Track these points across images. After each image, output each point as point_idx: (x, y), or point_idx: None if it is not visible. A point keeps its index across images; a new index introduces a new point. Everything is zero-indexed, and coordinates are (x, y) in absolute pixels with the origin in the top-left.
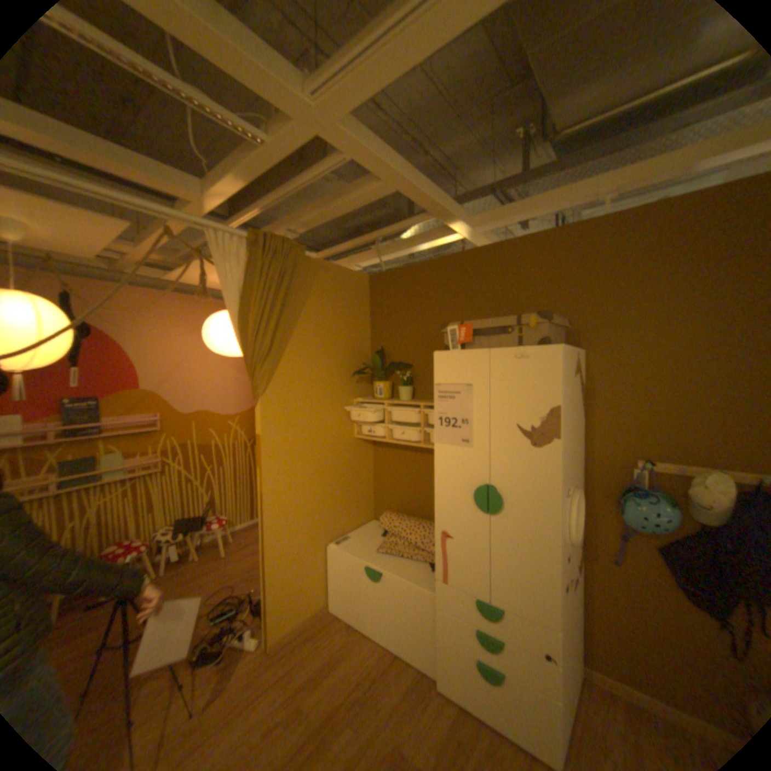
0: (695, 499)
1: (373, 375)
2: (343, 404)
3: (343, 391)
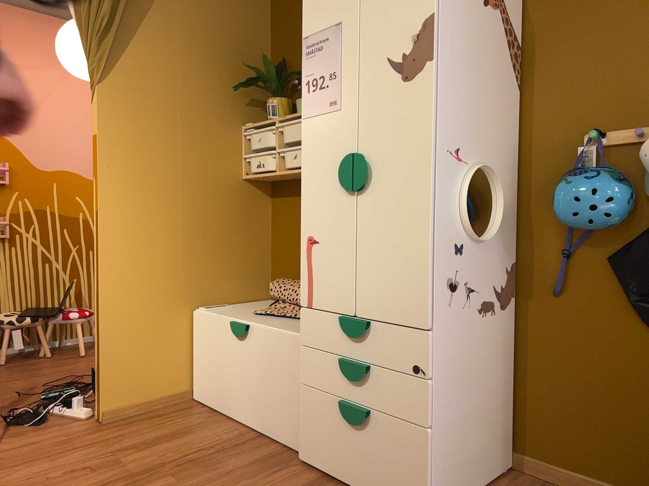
0: (644, 160)
1: (266, 89)
2: (225, 128)
3: (225, 110)
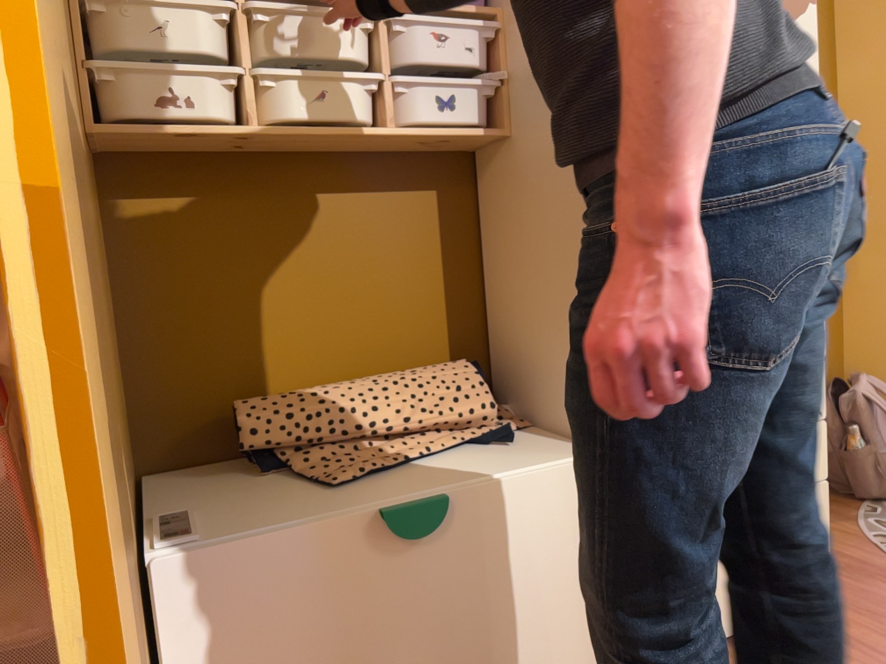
0: None
1: None
2: None
3: None
